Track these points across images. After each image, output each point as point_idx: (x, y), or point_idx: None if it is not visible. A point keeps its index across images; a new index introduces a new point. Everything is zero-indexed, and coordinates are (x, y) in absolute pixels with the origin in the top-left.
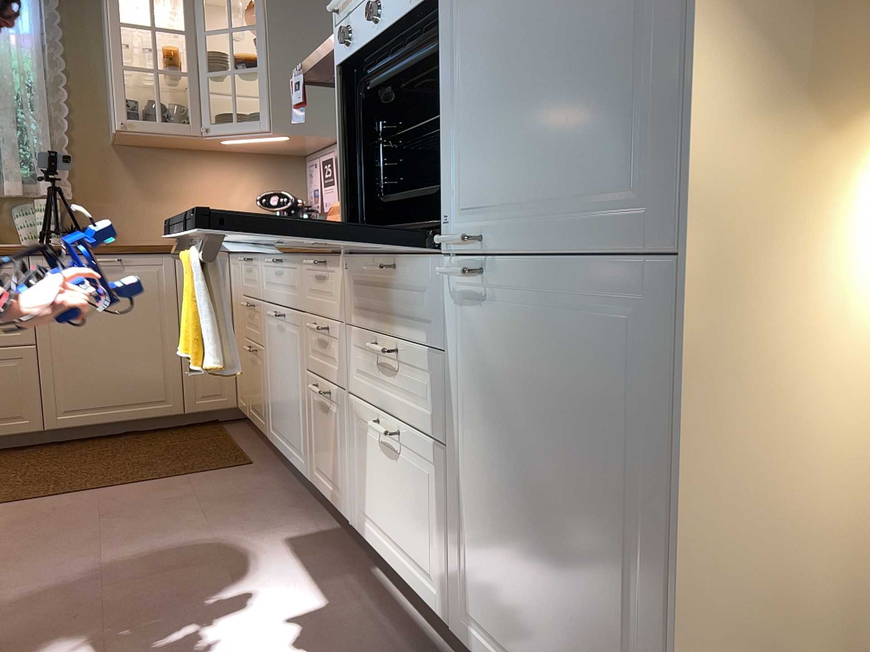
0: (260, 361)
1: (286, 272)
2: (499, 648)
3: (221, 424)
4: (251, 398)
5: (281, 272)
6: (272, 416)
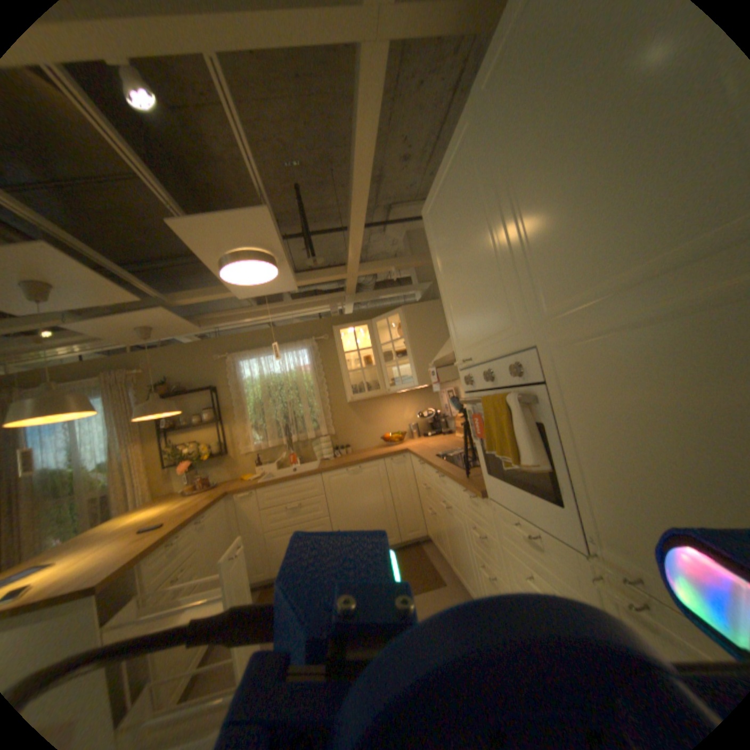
0: (438, 521)
1: (446, 484)
2: None
3: (420, 545)
4: (436, 537)
5: (444, 482)
6: (451, 558)
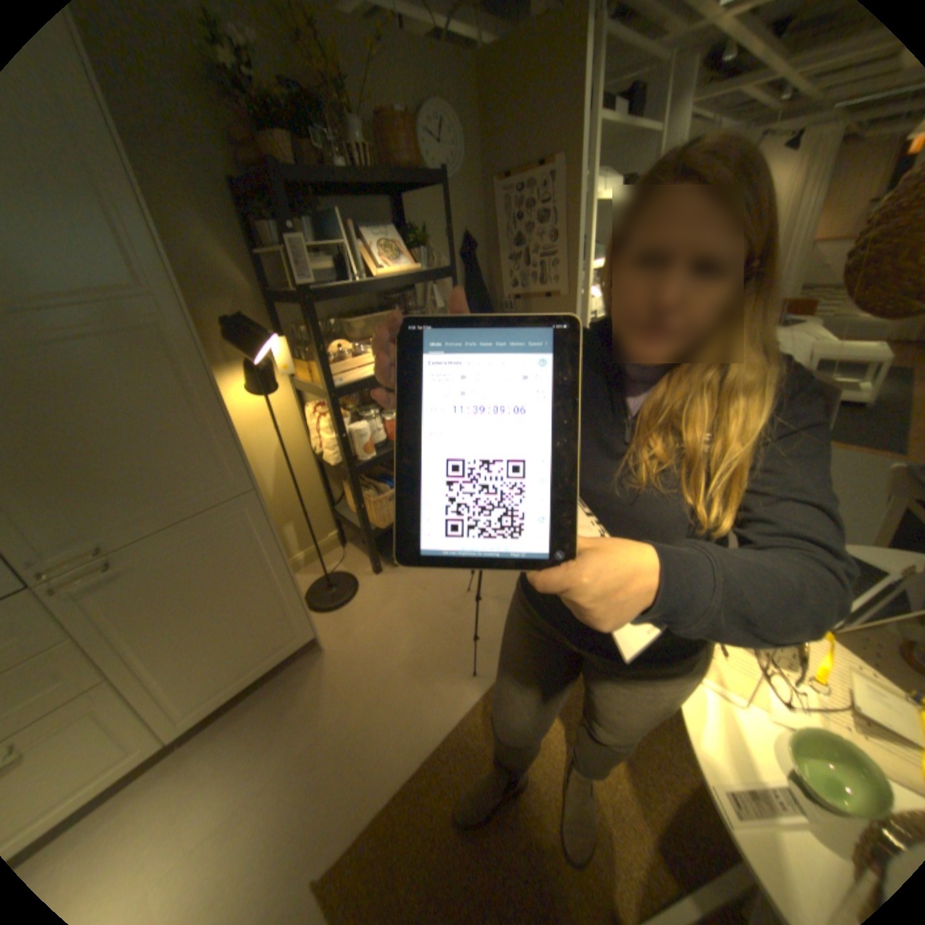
0: None
1: None
2: (205, 699)
3: None
4: None
5: None
6: None
